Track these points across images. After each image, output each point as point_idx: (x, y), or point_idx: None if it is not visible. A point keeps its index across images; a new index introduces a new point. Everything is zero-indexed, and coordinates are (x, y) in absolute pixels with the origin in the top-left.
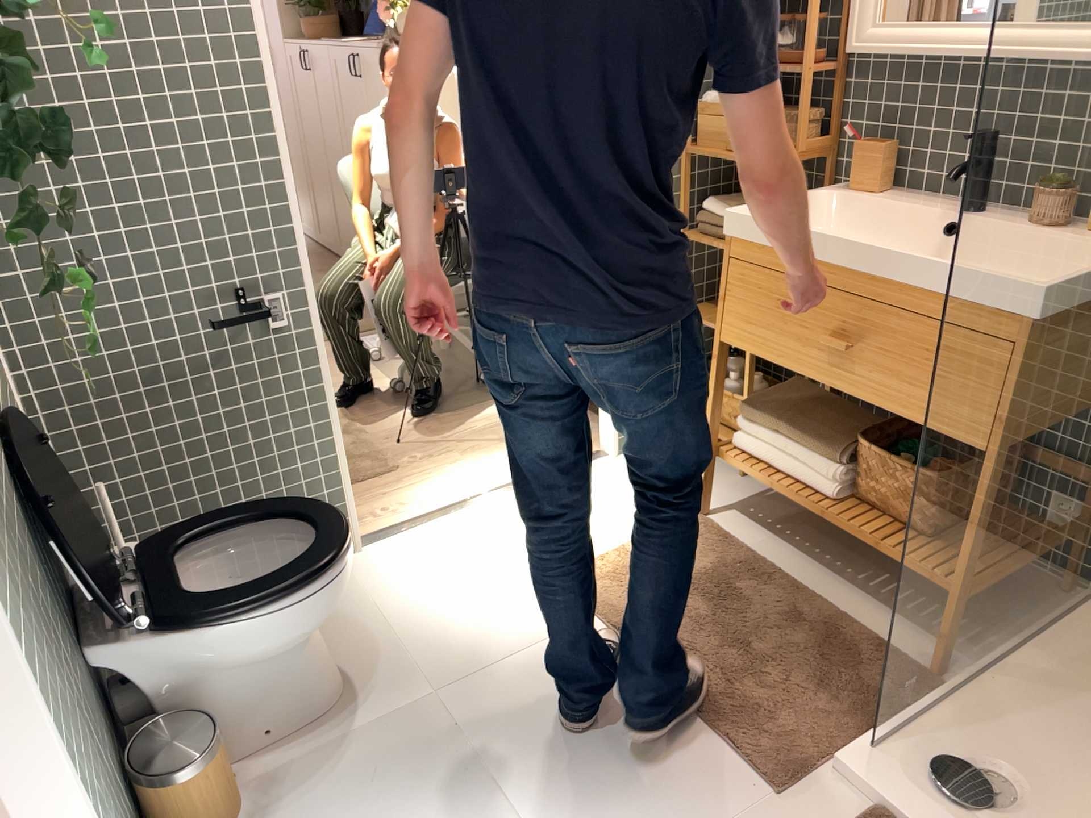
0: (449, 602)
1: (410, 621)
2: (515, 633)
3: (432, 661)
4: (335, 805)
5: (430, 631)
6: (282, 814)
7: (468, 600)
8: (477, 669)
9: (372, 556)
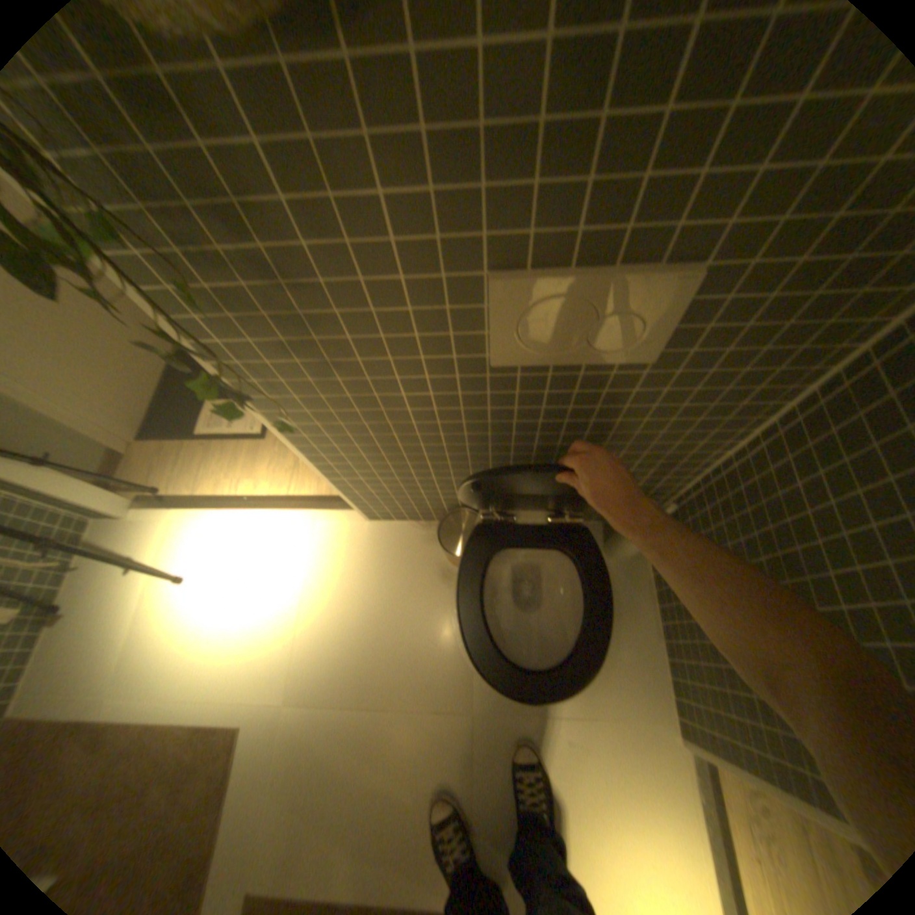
0: (564, 791)
1: (558, 743)
2: (494, 824)
3: (503, 736)
4: (427, 618)
5: (536, 753)
6: (440, 589)
7: (558, 812)
8: (475, 764)
9: (672, 758)
